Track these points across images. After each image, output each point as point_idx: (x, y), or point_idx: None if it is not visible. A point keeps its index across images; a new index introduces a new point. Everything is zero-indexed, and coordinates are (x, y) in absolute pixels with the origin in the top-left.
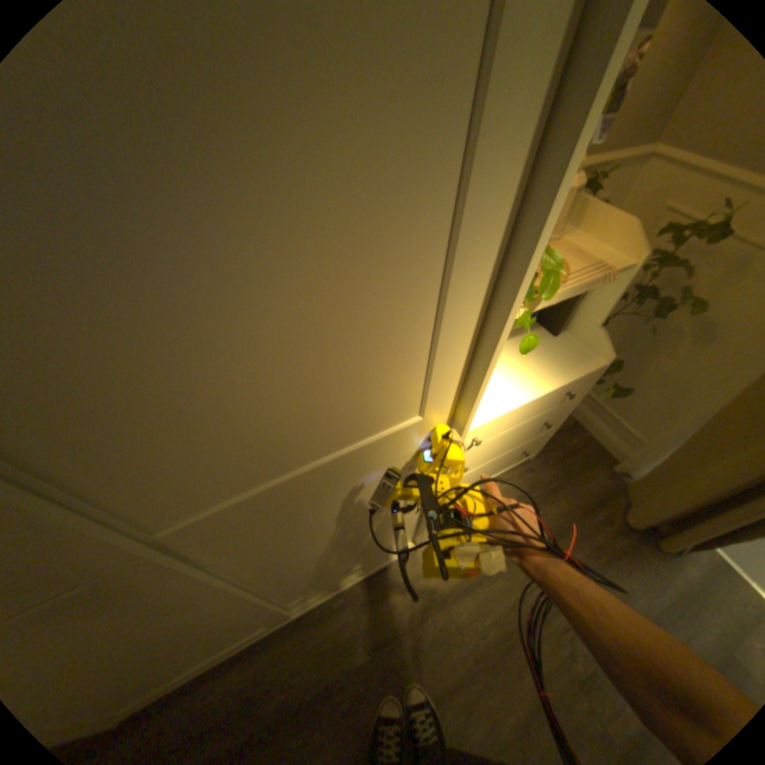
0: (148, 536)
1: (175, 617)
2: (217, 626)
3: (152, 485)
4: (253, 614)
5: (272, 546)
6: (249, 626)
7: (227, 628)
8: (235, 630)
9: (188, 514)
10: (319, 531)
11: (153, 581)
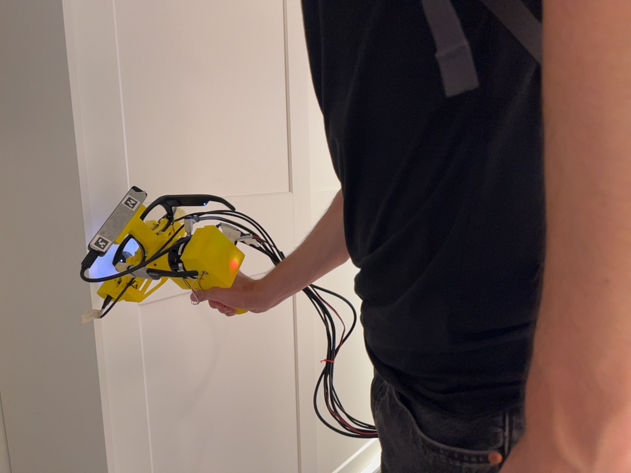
0: (306, 186)
1: (284, 319)
2: (286, 407)
3: (315, 150)
4: (307, 414)
5: (328, 283)
6: (294, 471)
7: (287, 434)
8: (287, 459)
9: (316, 186)
10: (347, 292)
11: (303, 224)
